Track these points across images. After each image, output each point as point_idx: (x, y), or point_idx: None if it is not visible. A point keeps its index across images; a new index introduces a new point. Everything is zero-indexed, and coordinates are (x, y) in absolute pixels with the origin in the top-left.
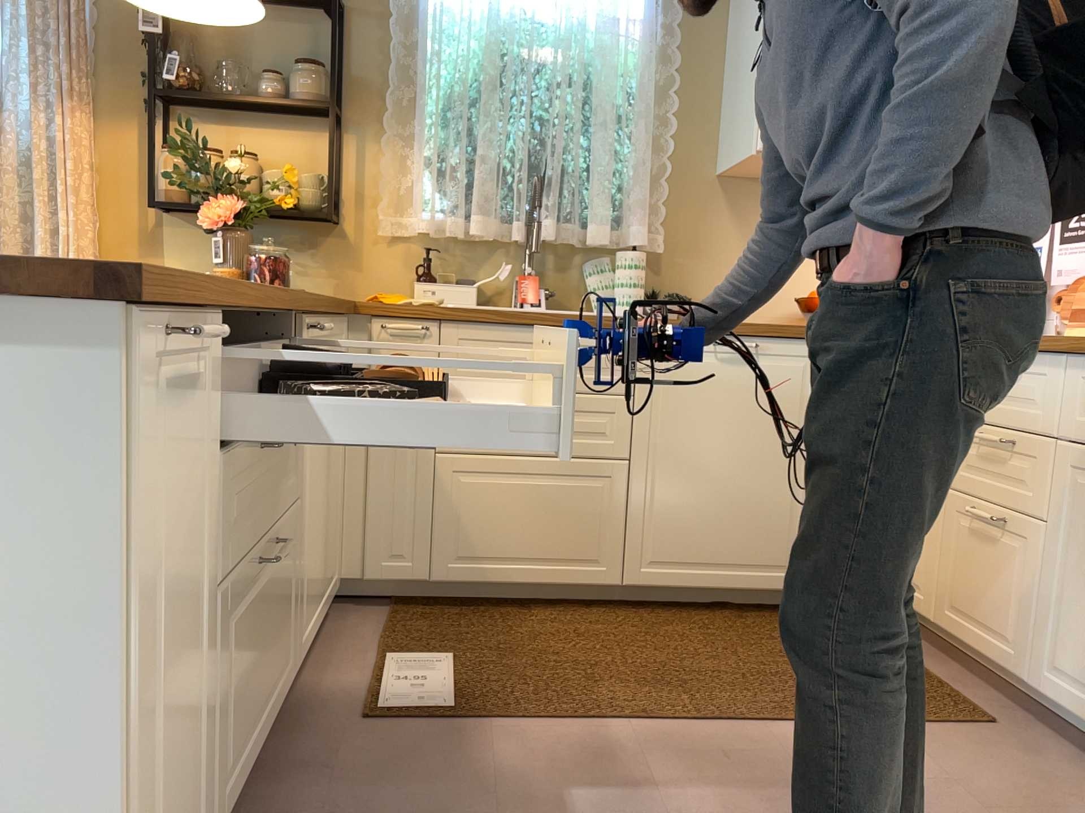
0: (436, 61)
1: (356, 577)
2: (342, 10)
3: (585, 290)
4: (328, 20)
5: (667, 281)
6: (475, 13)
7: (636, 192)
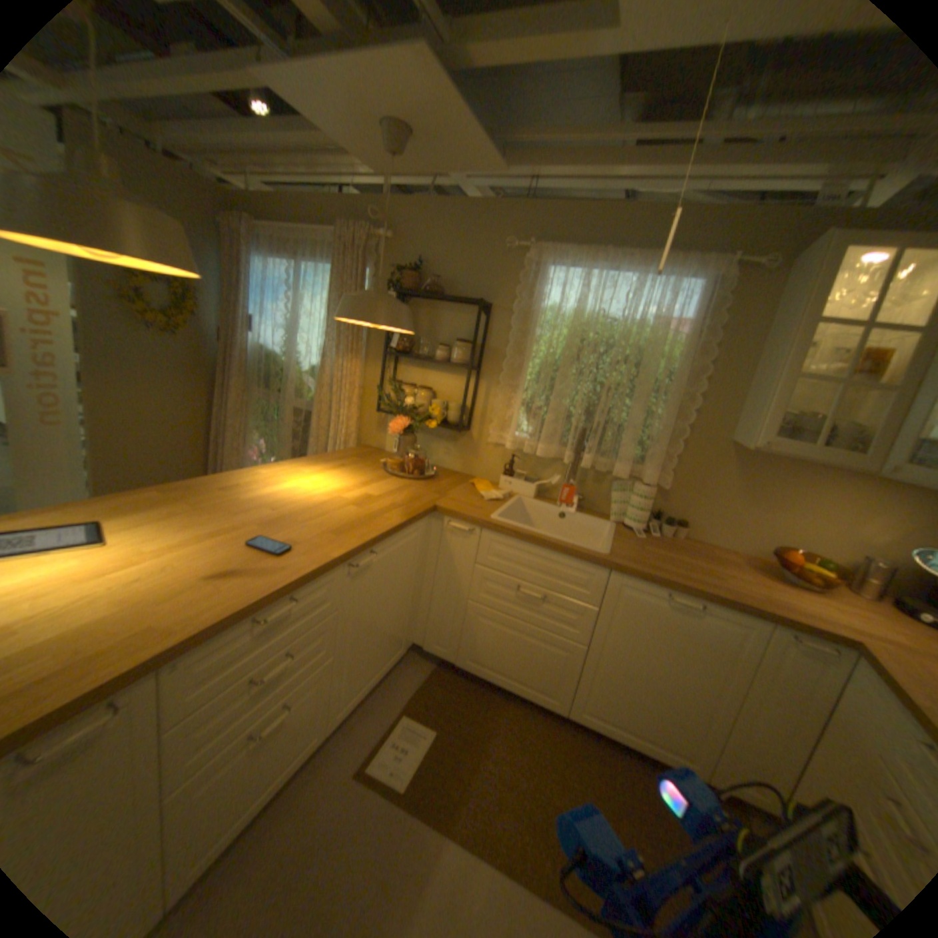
0: (535, 345)
1: (421, 648)
2: (482, 312)
3: (610, 501)
4: (481, 312)
5: (673, 508)
6: (569, 311)
7: (657, 448)
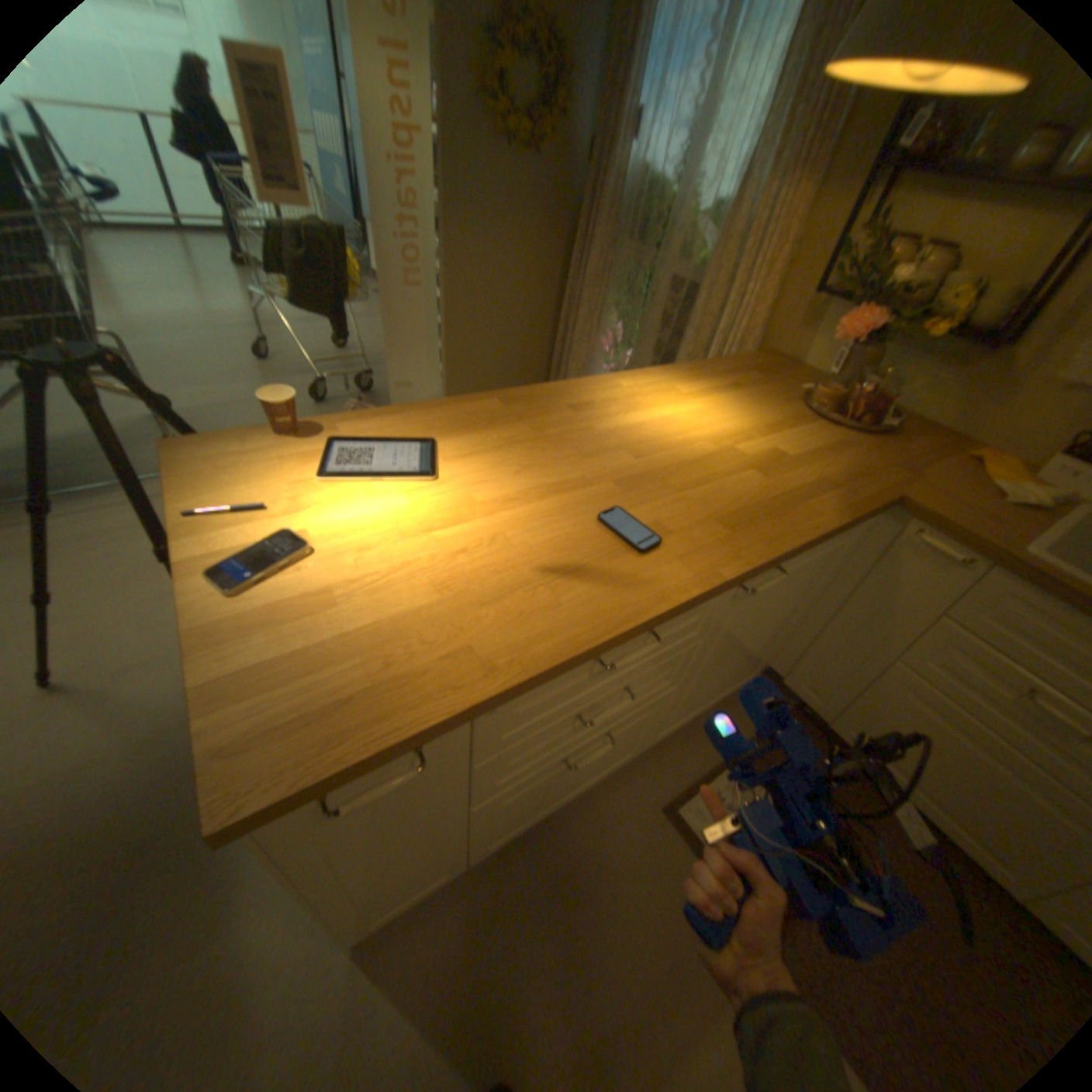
0: None
1: (783, 676)
2: None
3: None
4: None
5: None
6: None
7: None
